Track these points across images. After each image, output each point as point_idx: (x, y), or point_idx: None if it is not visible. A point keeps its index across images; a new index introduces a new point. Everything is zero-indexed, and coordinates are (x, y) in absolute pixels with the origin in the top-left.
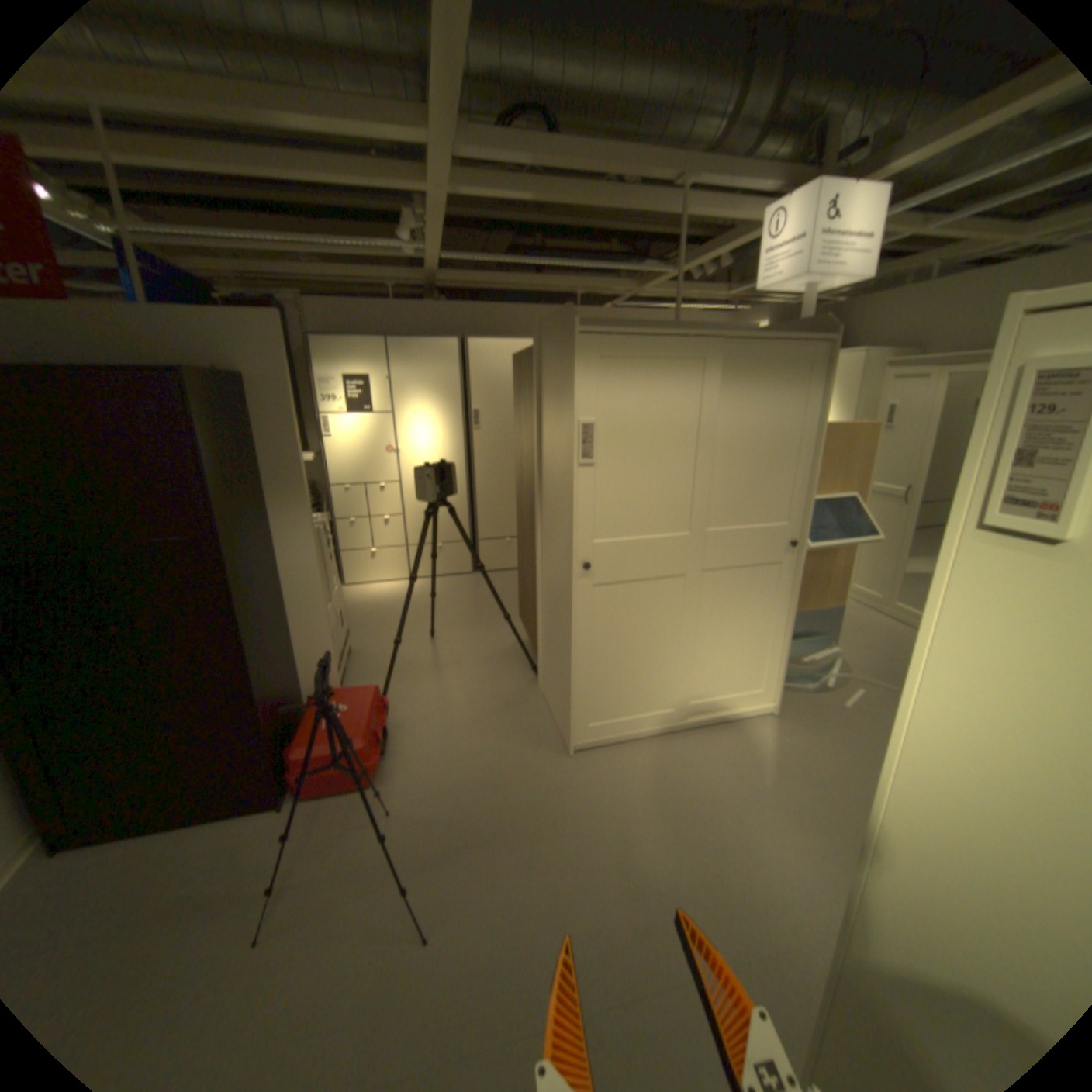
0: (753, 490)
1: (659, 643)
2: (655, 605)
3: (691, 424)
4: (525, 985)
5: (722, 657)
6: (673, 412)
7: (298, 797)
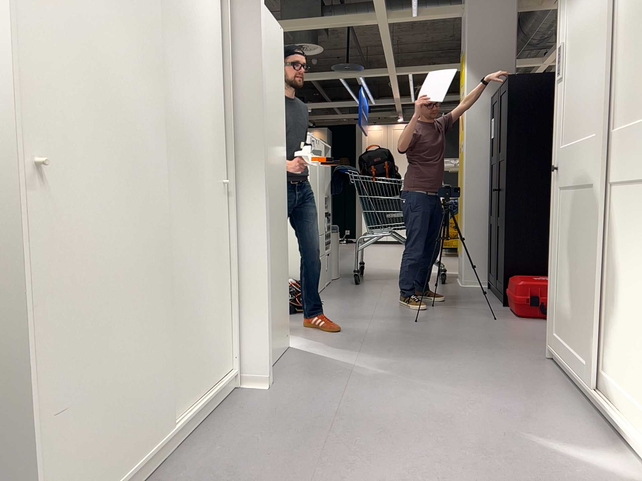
0: (640, 68)
1: (578, 264)
2: (578, 217)
3: (595, 15)
4: (386, 331)
5: (621, 319)
6: (587, 11)
7: (506, 301)
